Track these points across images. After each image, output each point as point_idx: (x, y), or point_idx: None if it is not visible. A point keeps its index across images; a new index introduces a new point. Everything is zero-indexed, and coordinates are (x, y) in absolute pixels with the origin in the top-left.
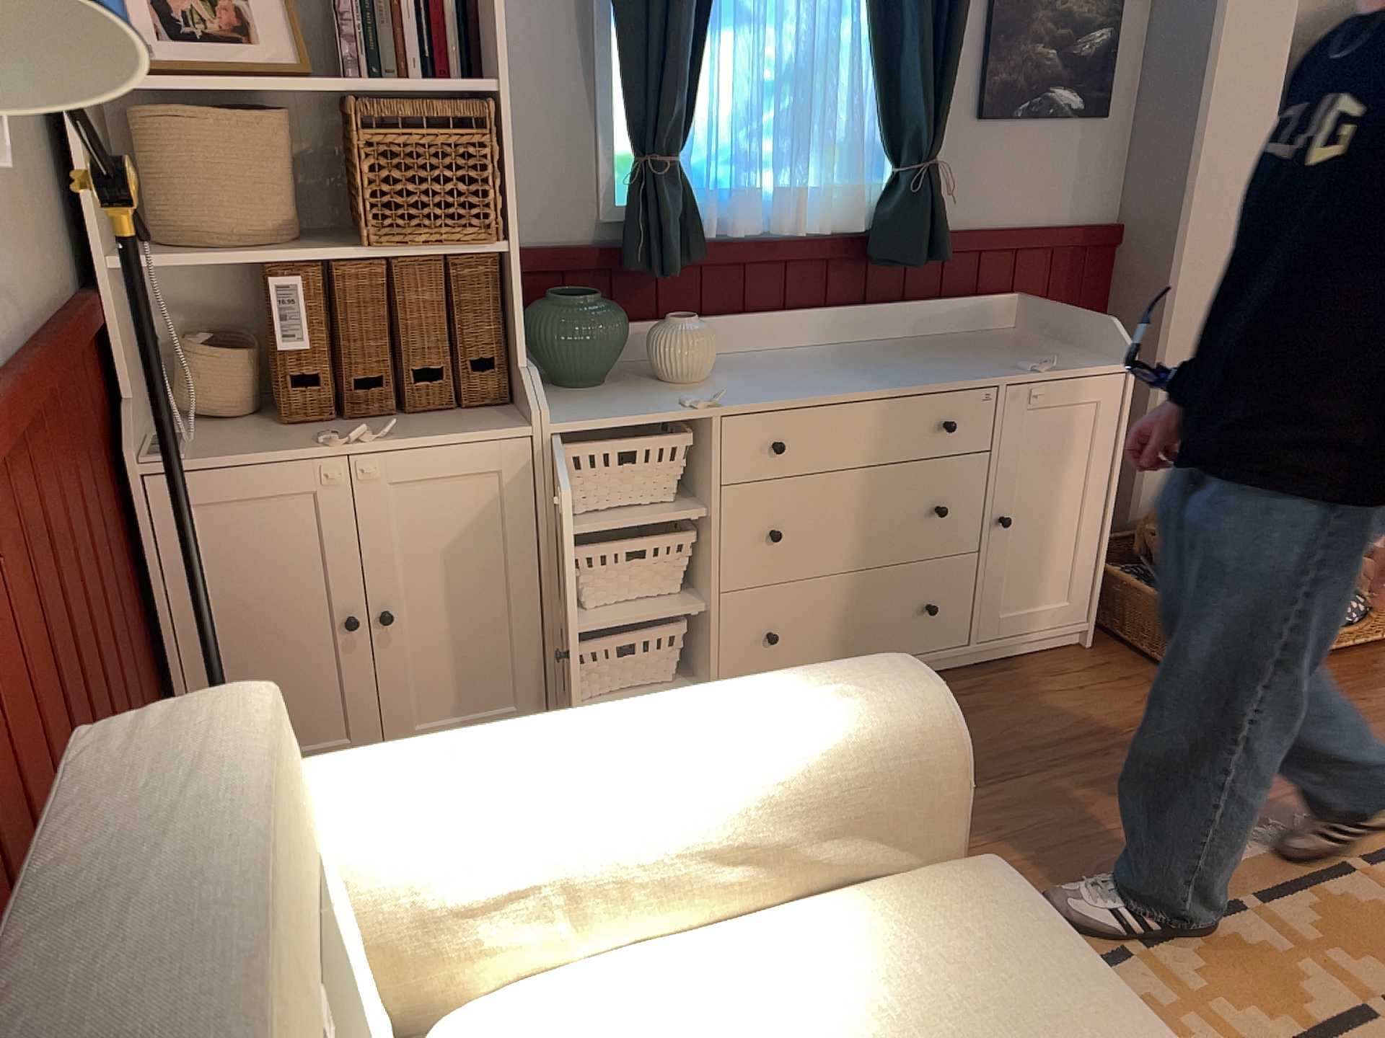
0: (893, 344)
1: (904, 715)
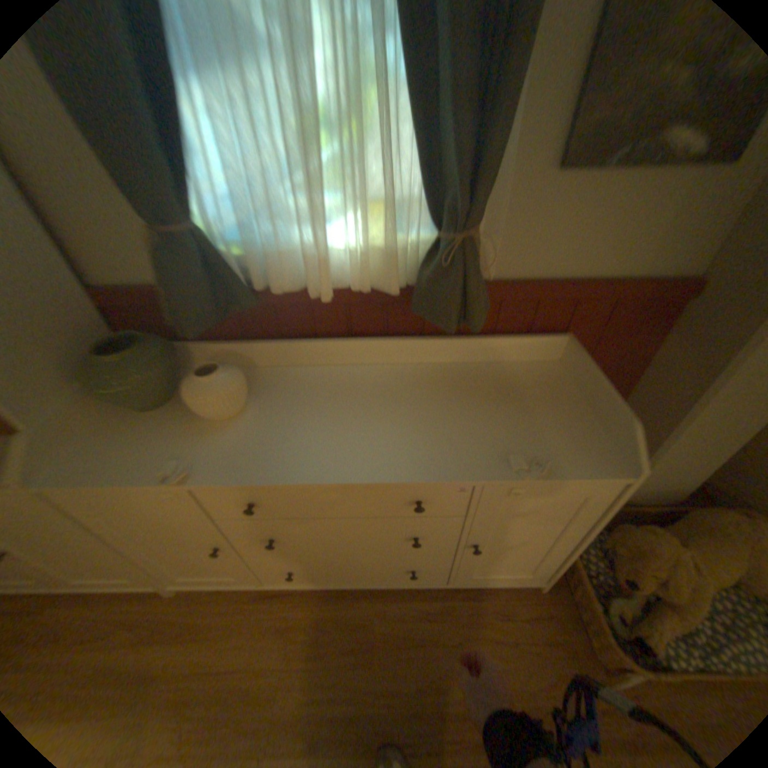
0: (436, 373)
1: None
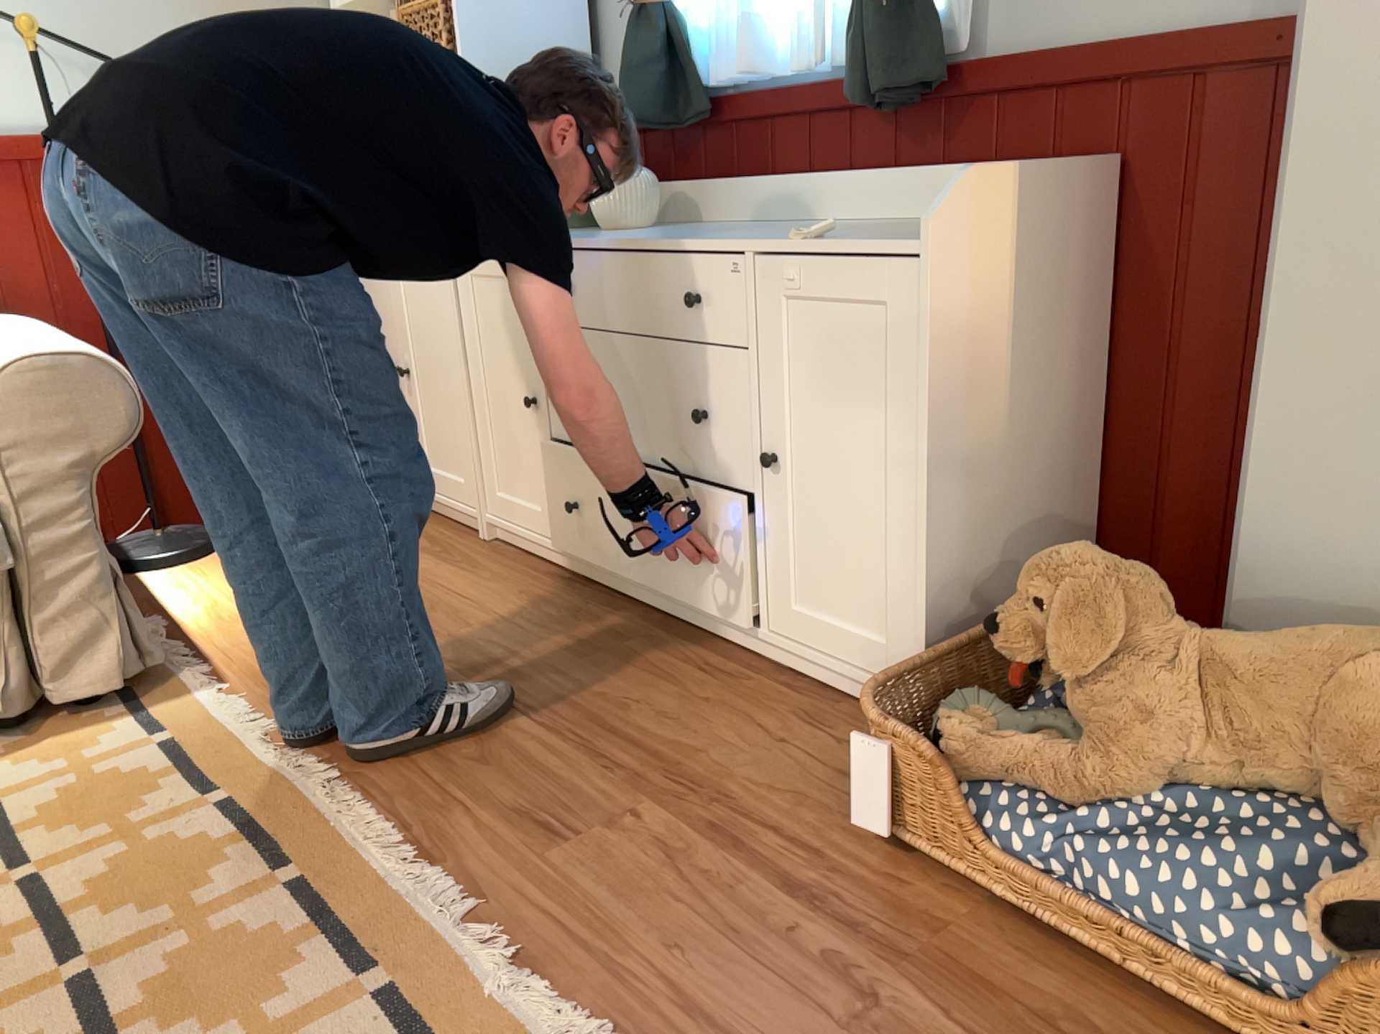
0: (878, 223)
1: (3, 362)
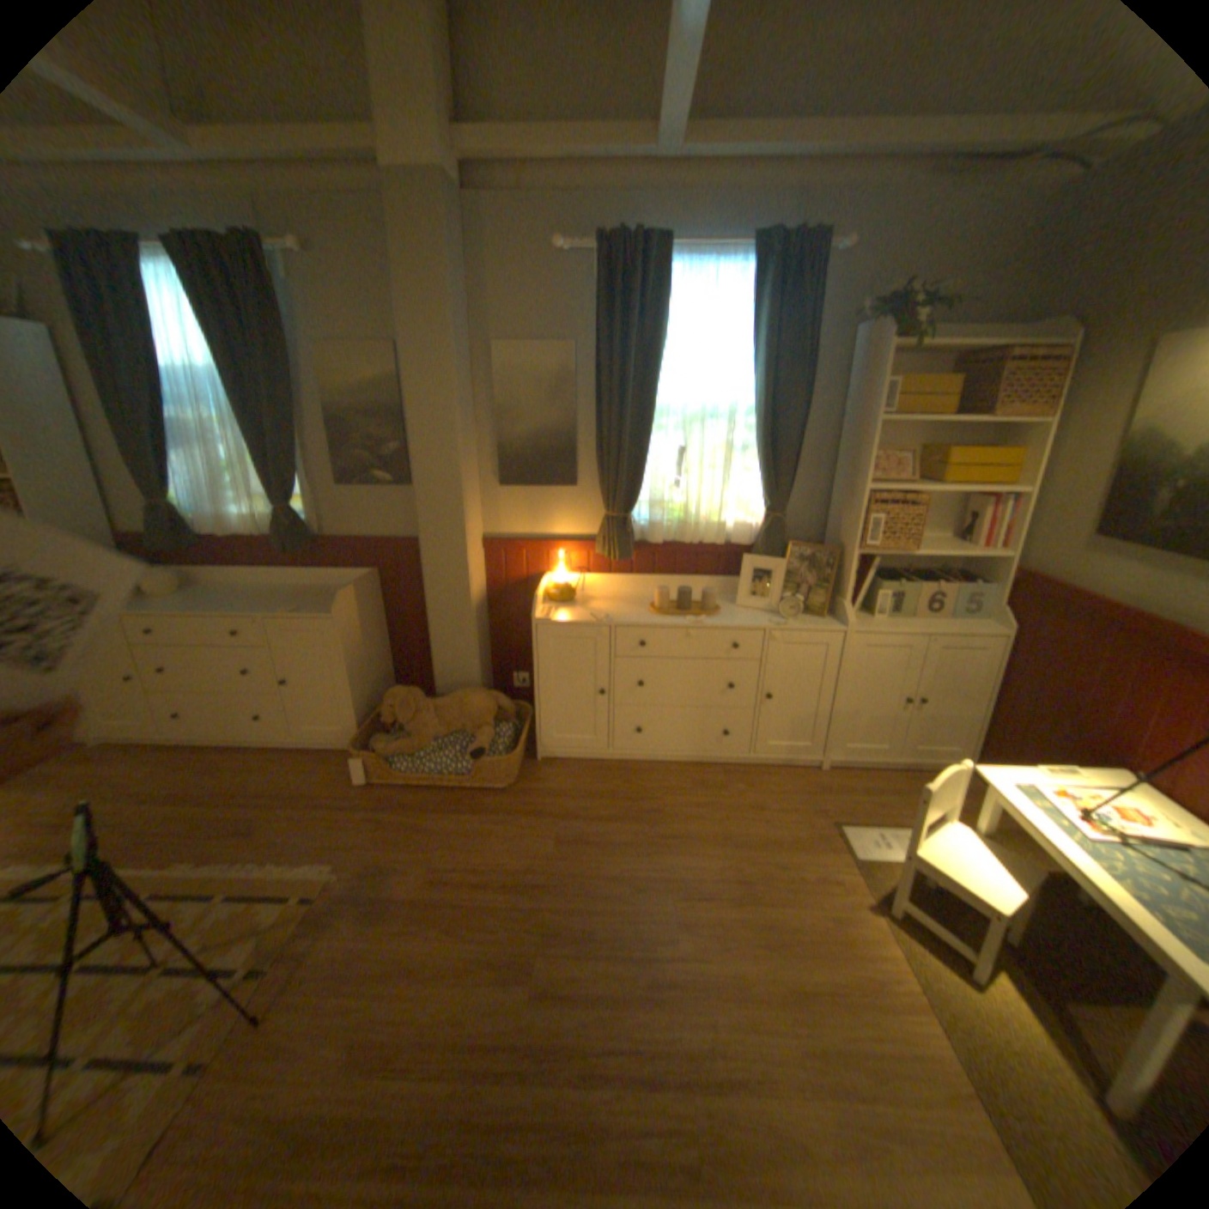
0: (295, 589)
1: None
